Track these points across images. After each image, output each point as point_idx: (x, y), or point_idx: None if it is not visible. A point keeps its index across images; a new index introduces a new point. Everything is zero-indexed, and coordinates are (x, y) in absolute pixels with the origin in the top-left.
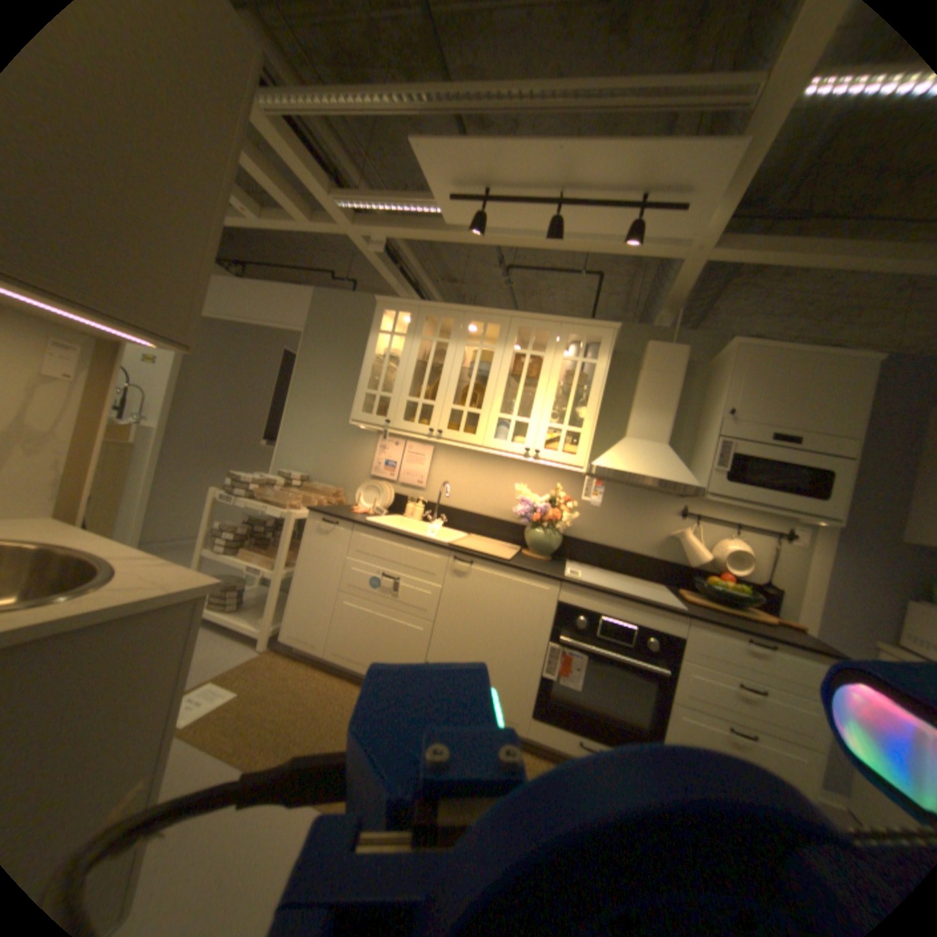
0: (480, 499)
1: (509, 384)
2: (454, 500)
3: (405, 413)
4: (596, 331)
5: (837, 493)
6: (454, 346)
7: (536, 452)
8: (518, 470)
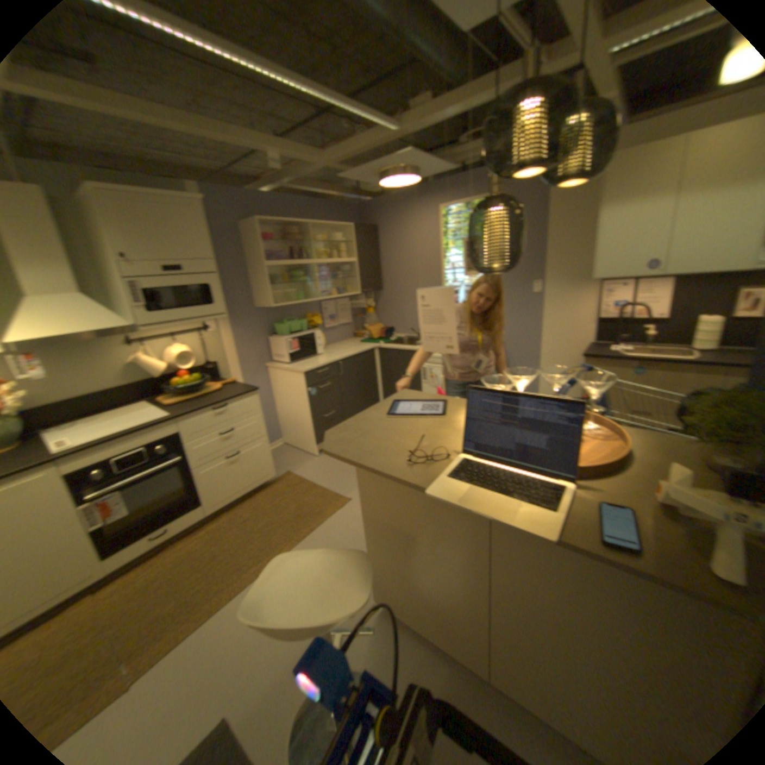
0: None
1: None
2: None
3: None
4: None
5: (215, 299)
6: None
7: None
8: None
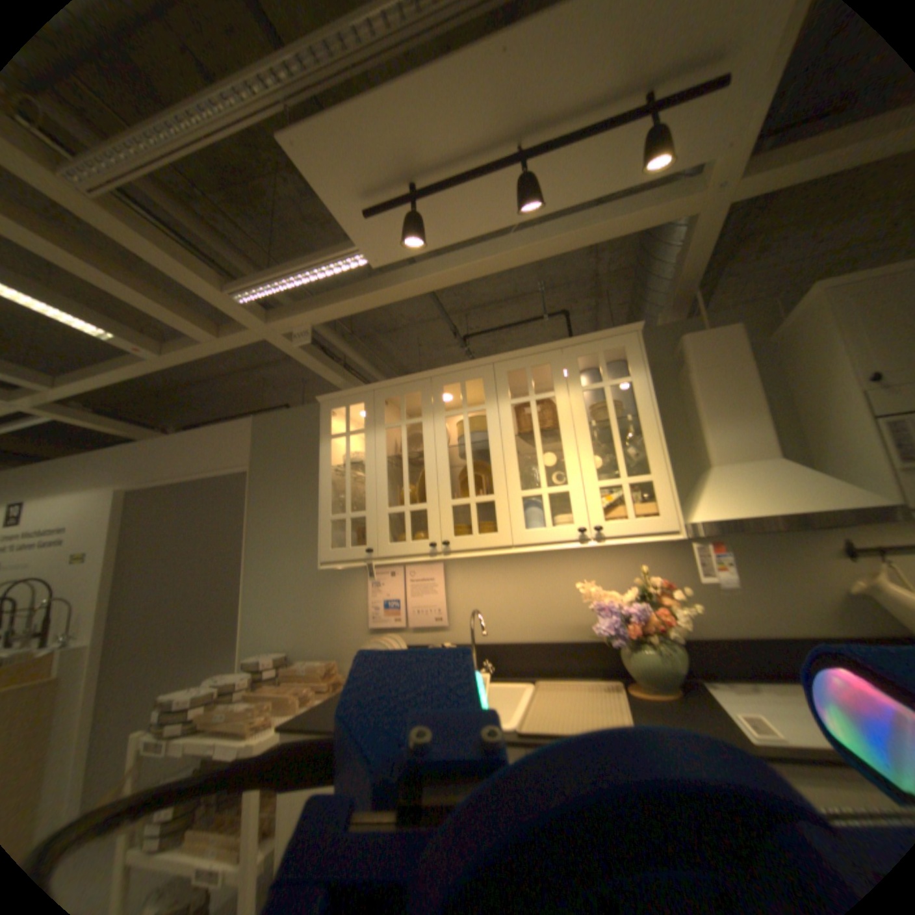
0: (532, 618)
1: (518, 448)
2: (497, 631)
3: (394, 530)
4: (614, 340)
5: None
6: (433, 422)
7: (600, 528)
8: (571, 560)
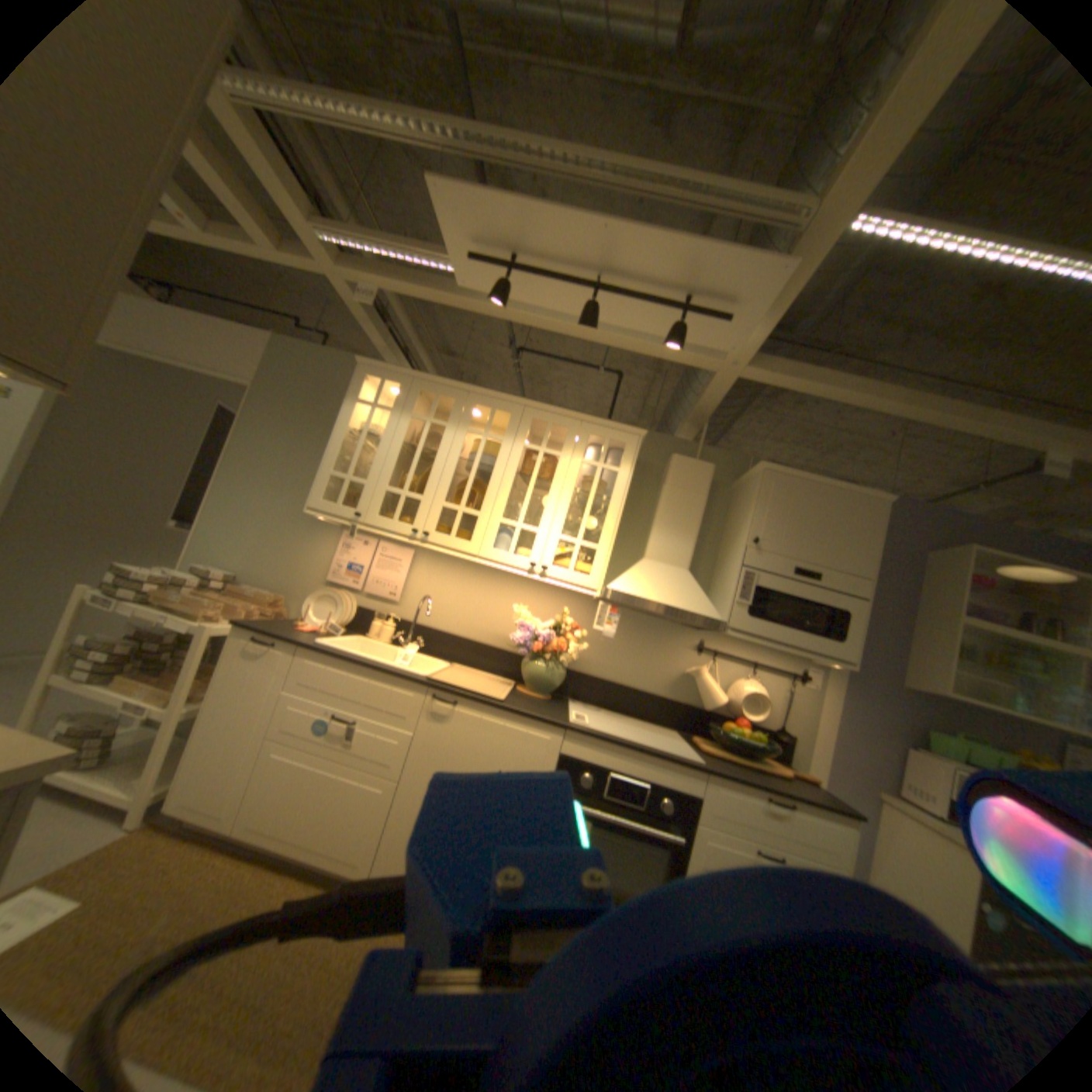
0: (469, 620)
1: (515, 484)
2: (436, 619)
3: (383, 506)
4: (620, 436)
5: (852, 635)
6: (454, 432)
7: (544, 568)
8: (518, 587)
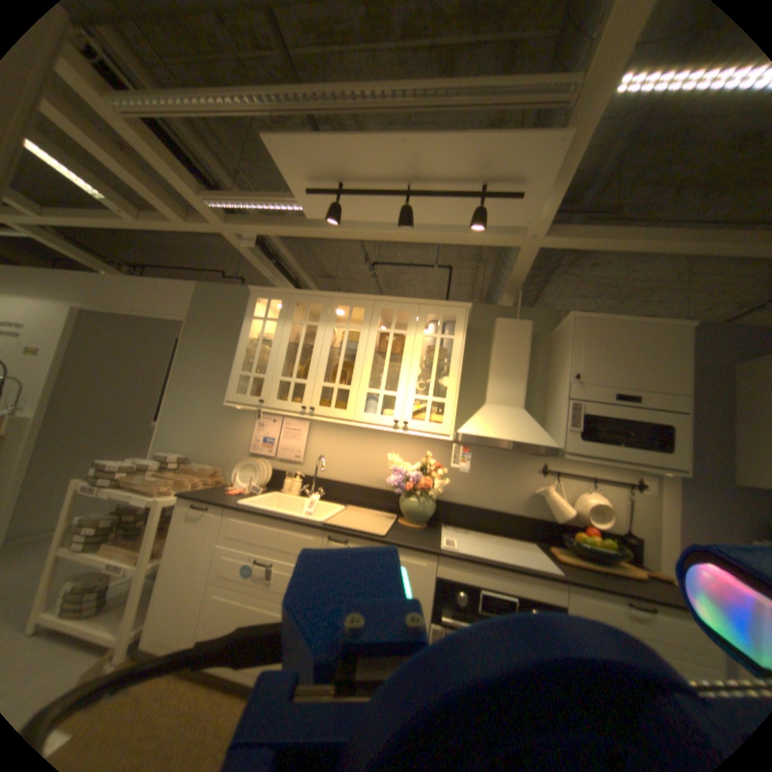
0: (356, 469)
1: (378, 360)
2: (332, 471)
3: (281, 391)
4: (451, 310)
5: (680, 446)
6: (324, 328)
7: (405, 422)
8: (390, 439)
